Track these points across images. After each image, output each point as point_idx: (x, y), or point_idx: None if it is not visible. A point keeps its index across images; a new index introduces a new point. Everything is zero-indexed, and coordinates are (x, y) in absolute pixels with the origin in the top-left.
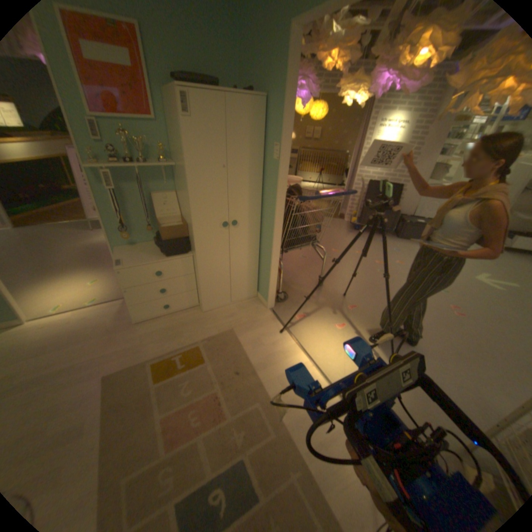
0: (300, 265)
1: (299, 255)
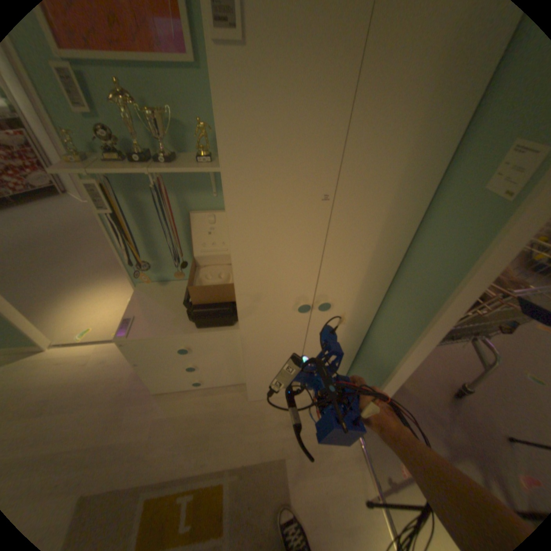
0: None
1: None
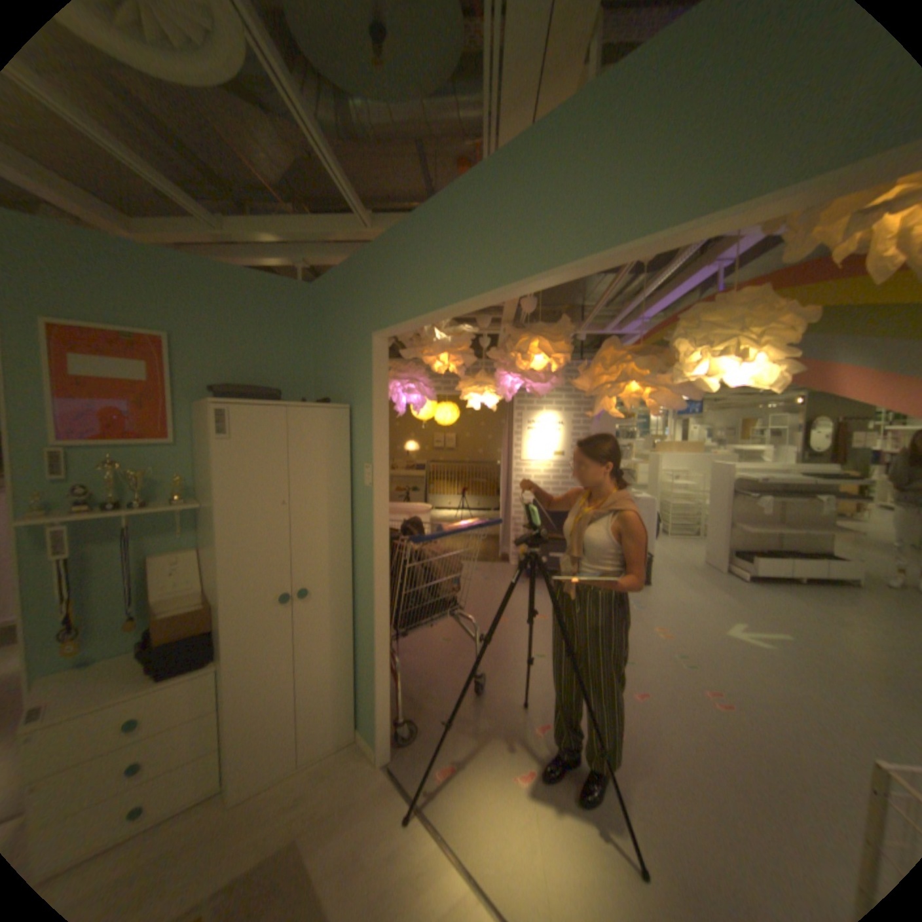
0: (441, 657)
1: (438, 637)
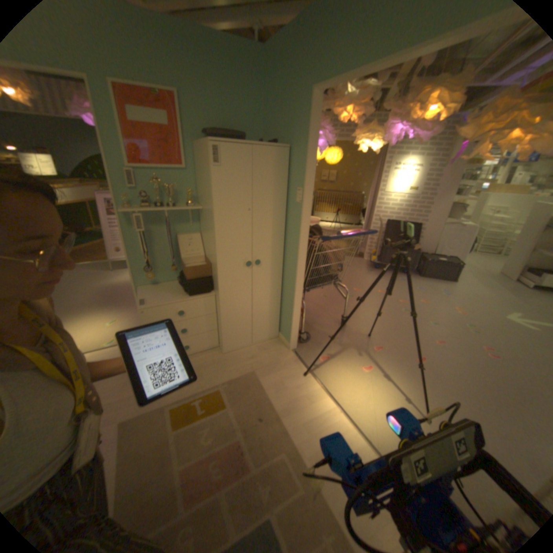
0: (322, 304)
1: (320, 294)
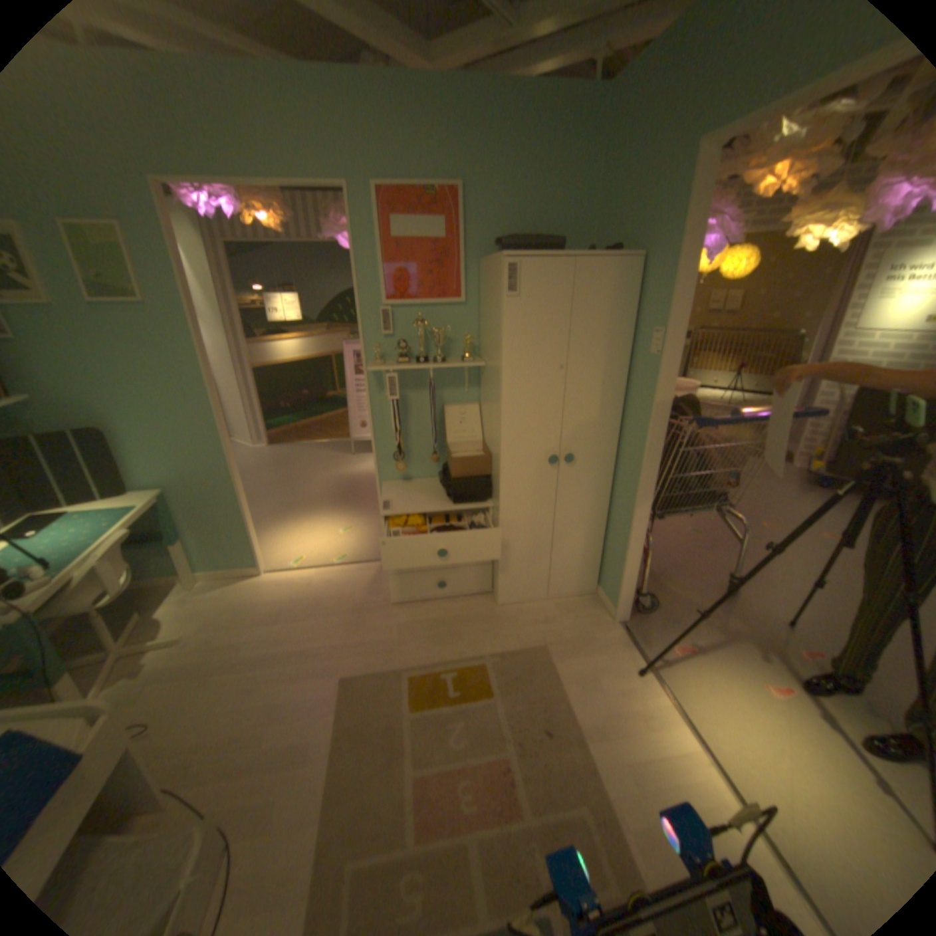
0: (689, 545)
1: (687, 525)
